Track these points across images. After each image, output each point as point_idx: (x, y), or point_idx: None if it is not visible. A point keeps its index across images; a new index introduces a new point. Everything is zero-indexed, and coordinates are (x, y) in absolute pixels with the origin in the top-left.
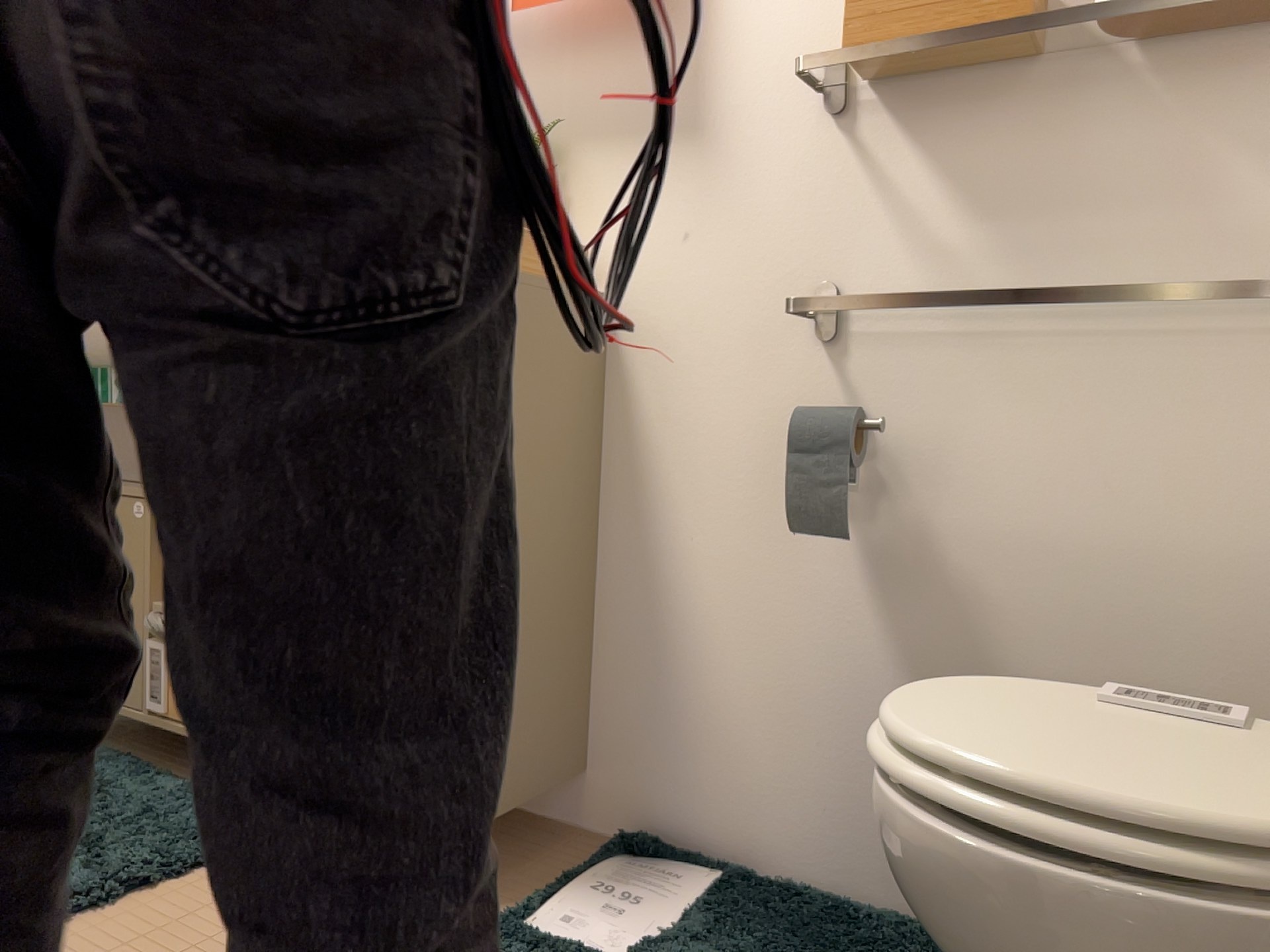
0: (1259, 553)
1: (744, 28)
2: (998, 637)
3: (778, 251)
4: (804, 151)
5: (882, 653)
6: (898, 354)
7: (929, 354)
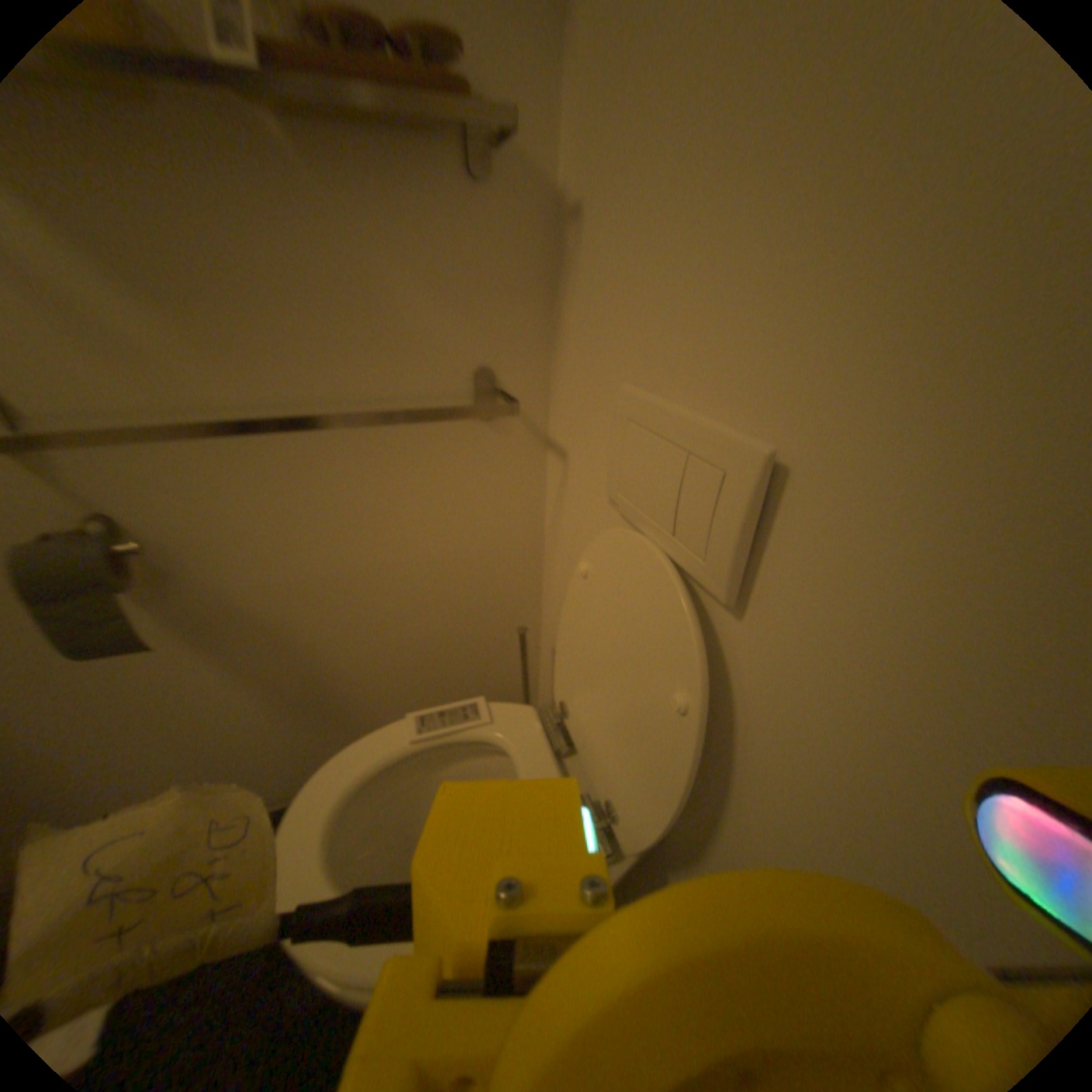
0: (471, 554)
1: None
2: (324, 646)
3: None
4: None
5: (236, 686)
6: (139, 460)
7: (176, 457)
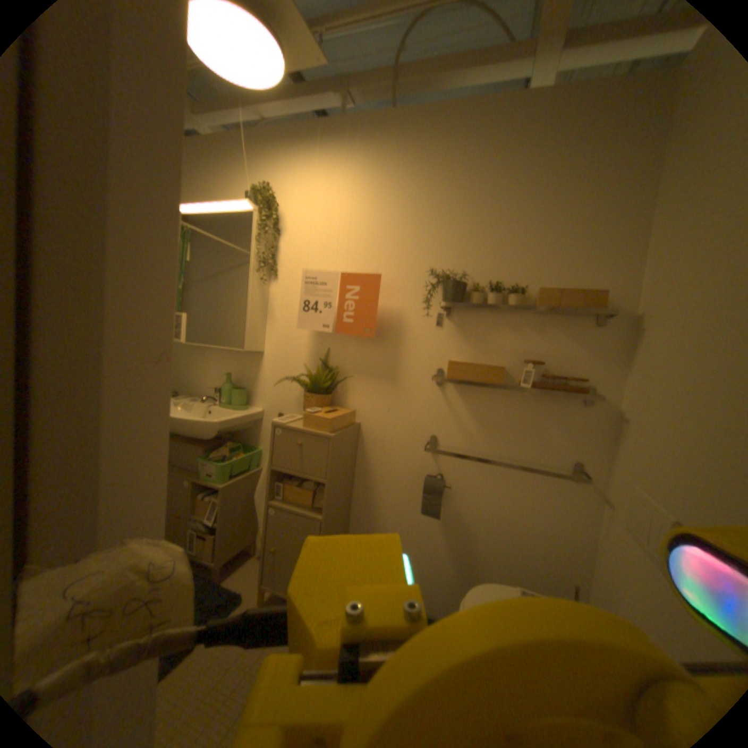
0: (555, 536)
1: (413, 349)
2: (481, 549)
3: (419, 421)
4: (430, 392)
5: (445, 549)
6: (456, 461)
7: (465, 463)
